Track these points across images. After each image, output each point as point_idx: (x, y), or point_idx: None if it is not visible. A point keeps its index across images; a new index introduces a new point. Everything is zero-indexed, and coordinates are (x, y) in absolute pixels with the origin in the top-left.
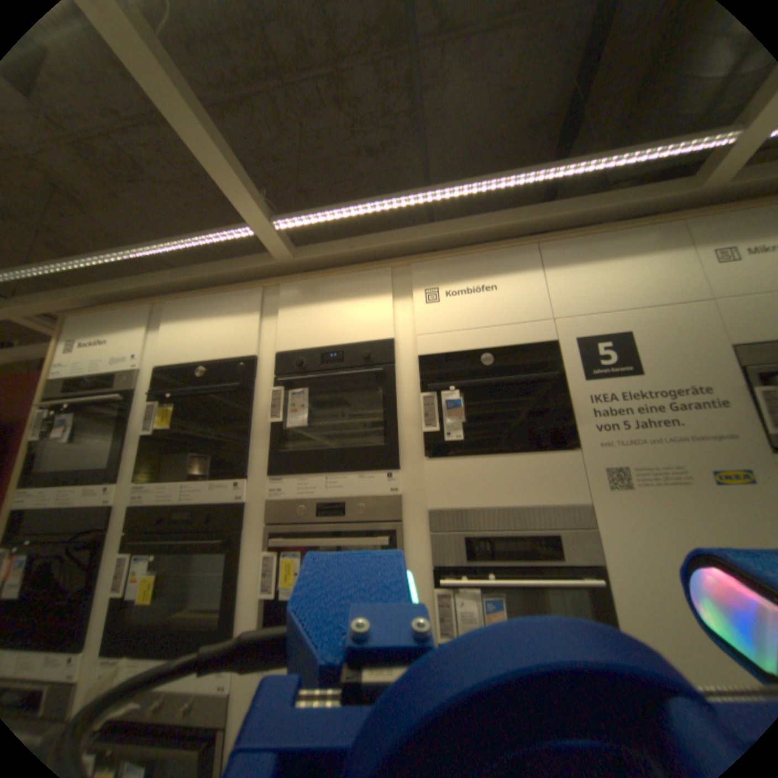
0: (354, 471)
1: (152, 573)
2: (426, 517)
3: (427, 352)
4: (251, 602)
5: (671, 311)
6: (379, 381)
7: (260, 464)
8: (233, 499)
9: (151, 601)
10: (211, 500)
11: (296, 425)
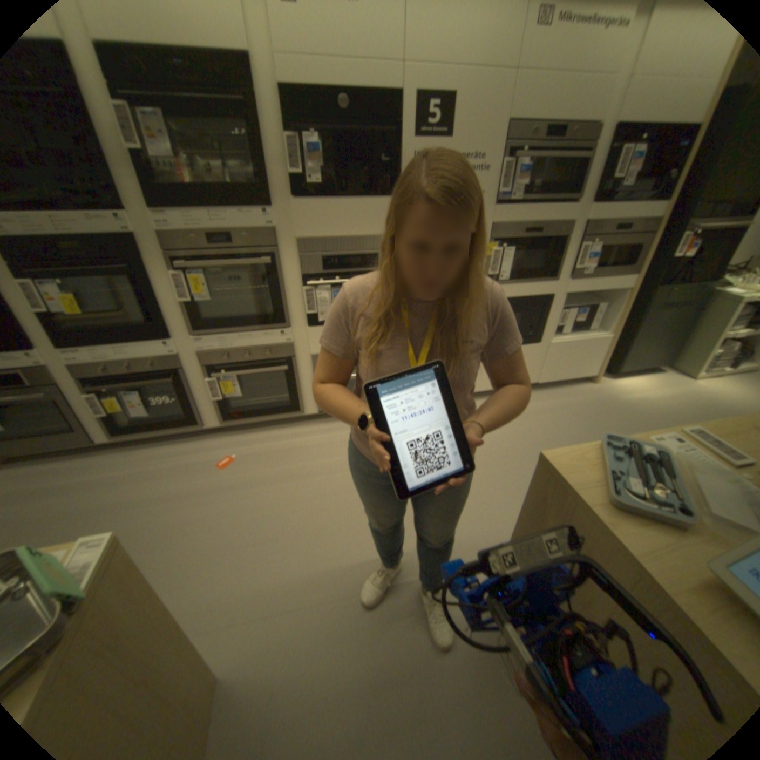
0: (232, 207)
1: (64, 293)
2: (294, 244)
3: (285, 81)
4: (170, 305)
5: (487, 76)
6: (234, 103)
7: (132, 195)
8: (117, 230)
9: (79, 312)
10: (93, 231)
11: (154, 152)
